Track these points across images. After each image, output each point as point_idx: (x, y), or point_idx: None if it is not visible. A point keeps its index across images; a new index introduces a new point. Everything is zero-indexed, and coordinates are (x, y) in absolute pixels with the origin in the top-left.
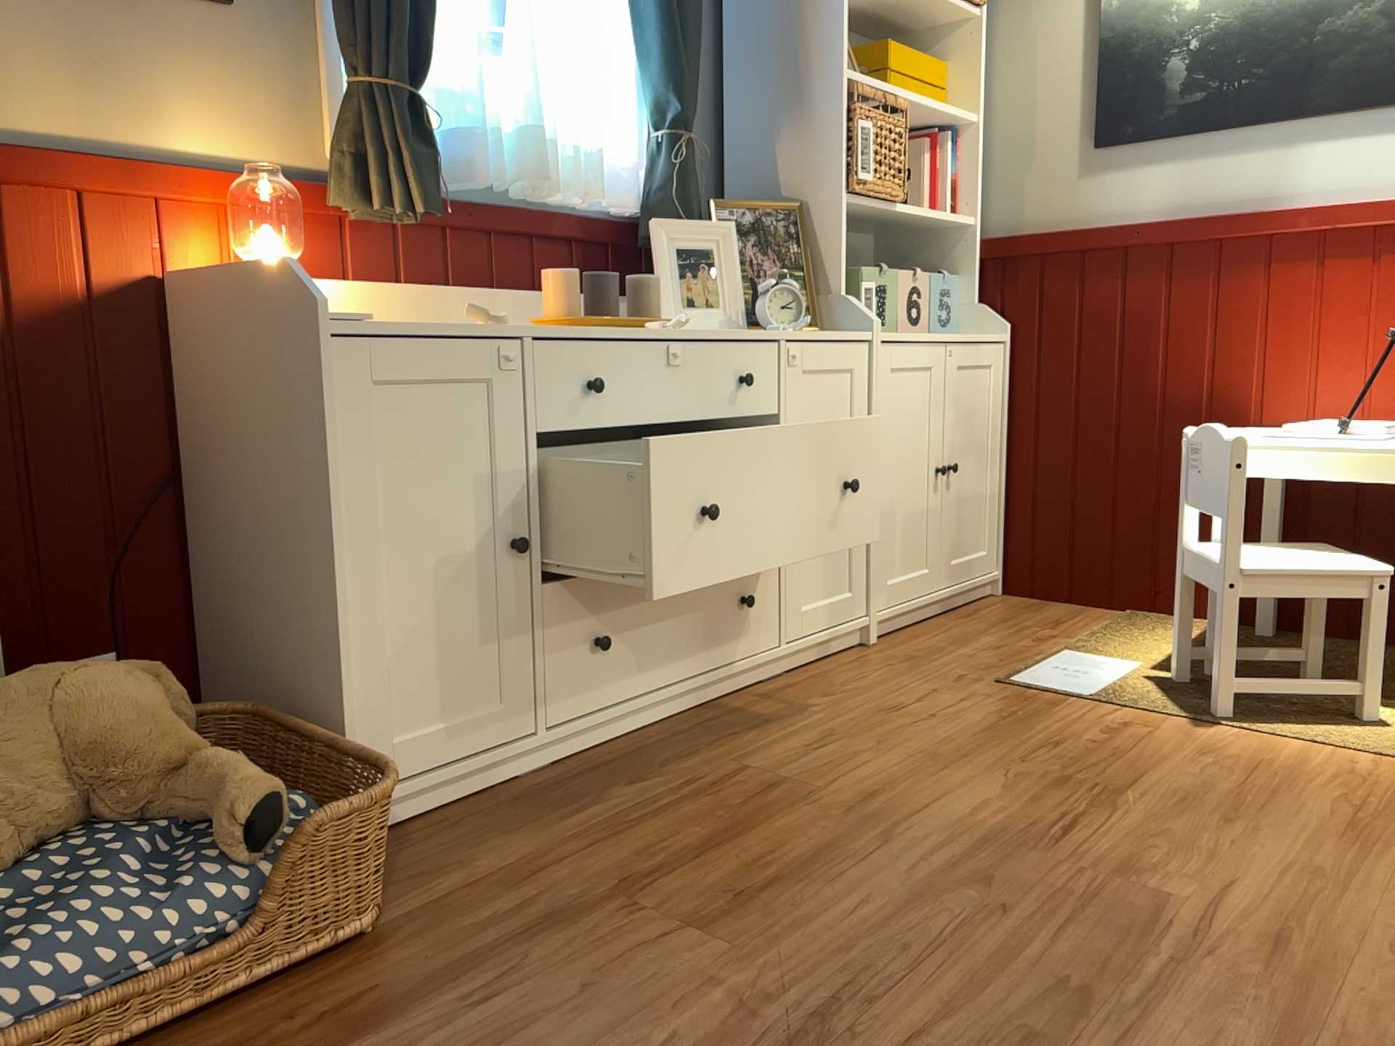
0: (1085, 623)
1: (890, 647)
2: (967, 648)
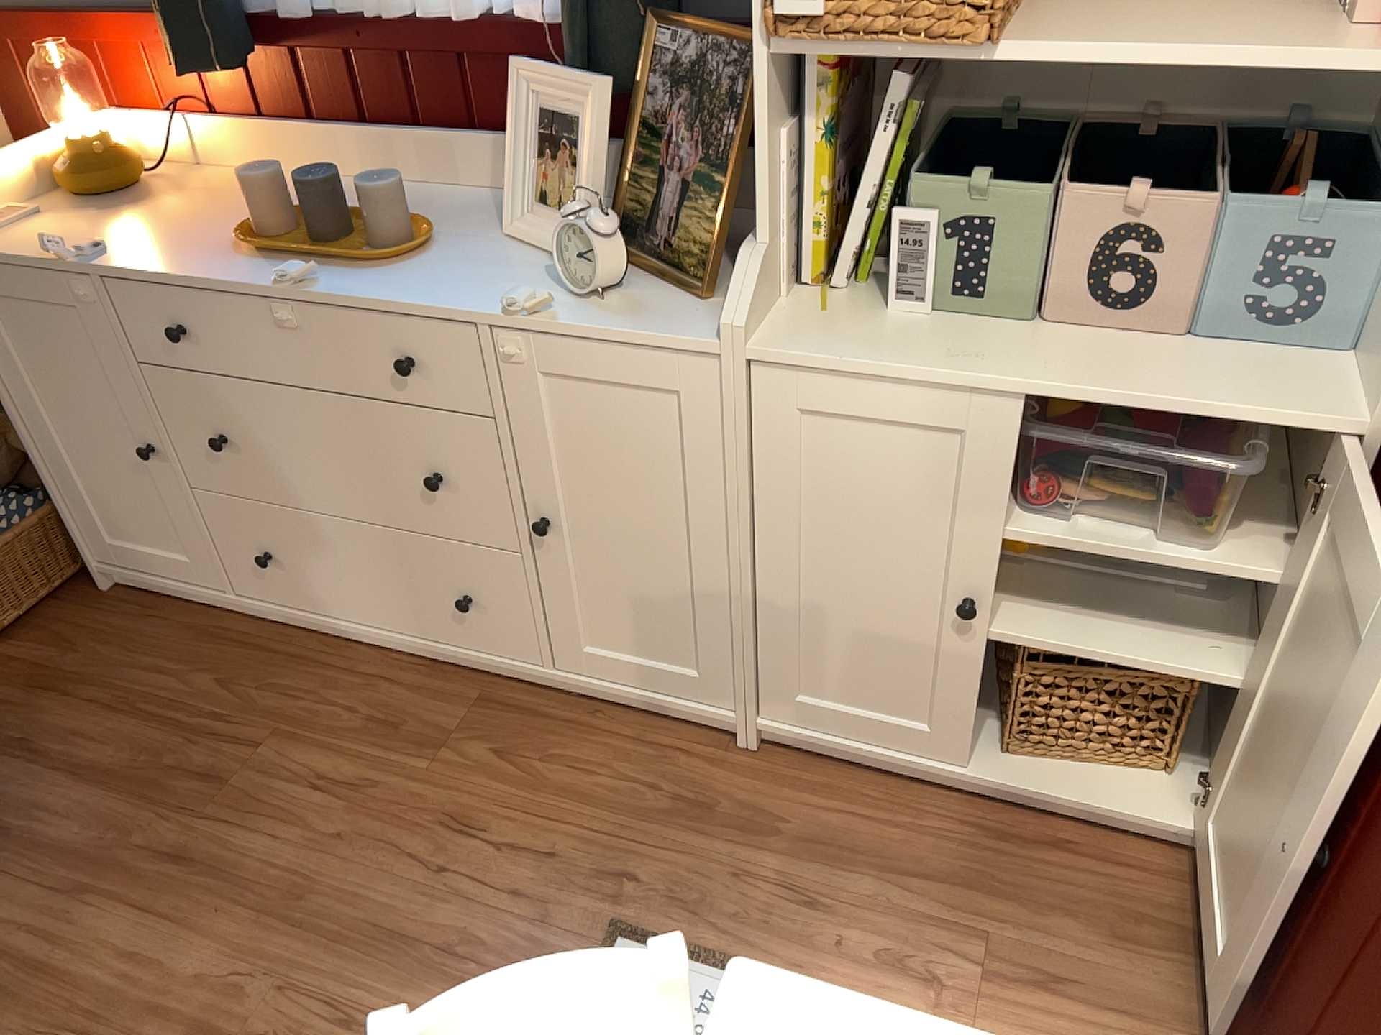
0: (1060, 1025)
1: (748, 767)
2: (786, 856)
